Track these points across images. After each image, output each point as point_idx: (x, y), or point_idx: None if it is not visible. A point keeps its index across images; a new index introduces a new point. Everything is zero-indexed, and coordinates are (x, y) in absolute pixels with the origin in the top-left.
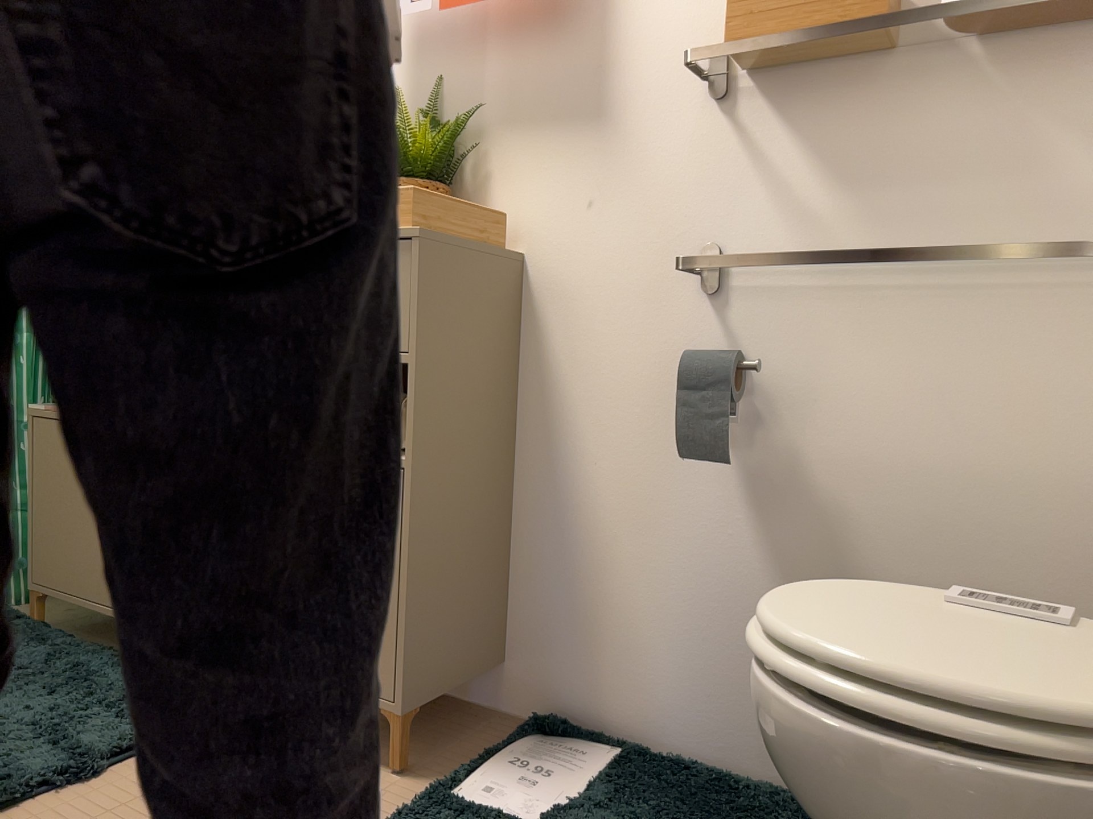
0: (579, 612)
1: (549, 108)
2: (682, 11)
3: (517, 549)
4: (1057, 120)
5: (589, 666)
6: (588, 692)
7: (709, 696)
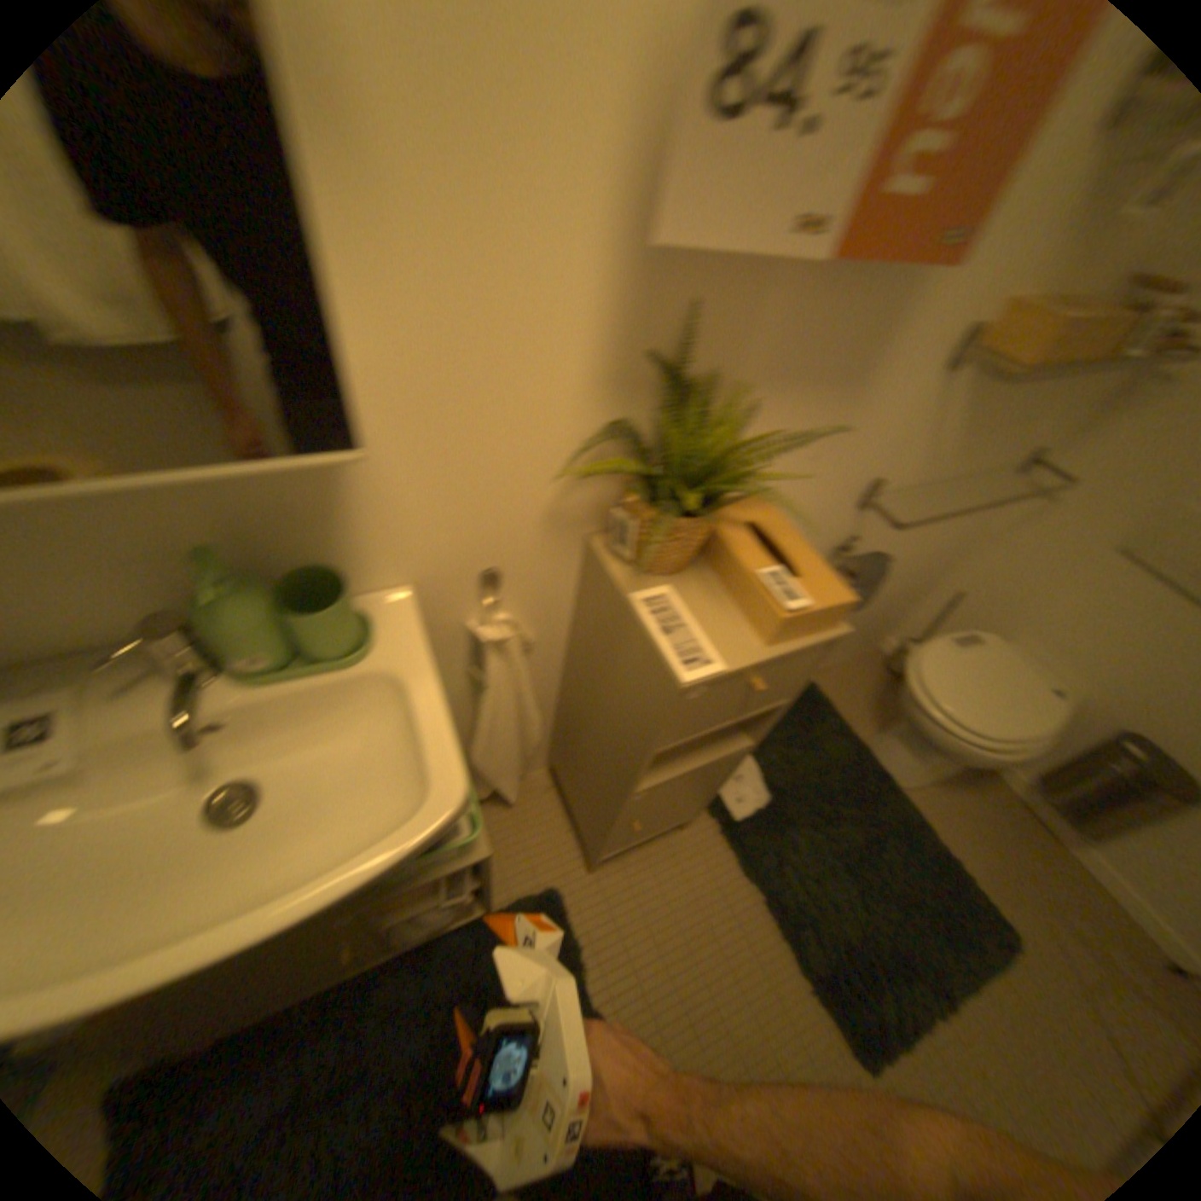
0: None
1: (820, 362)
2: (985, 268)
3: None
4: (1063, 394)
5: None
6: None
7: None
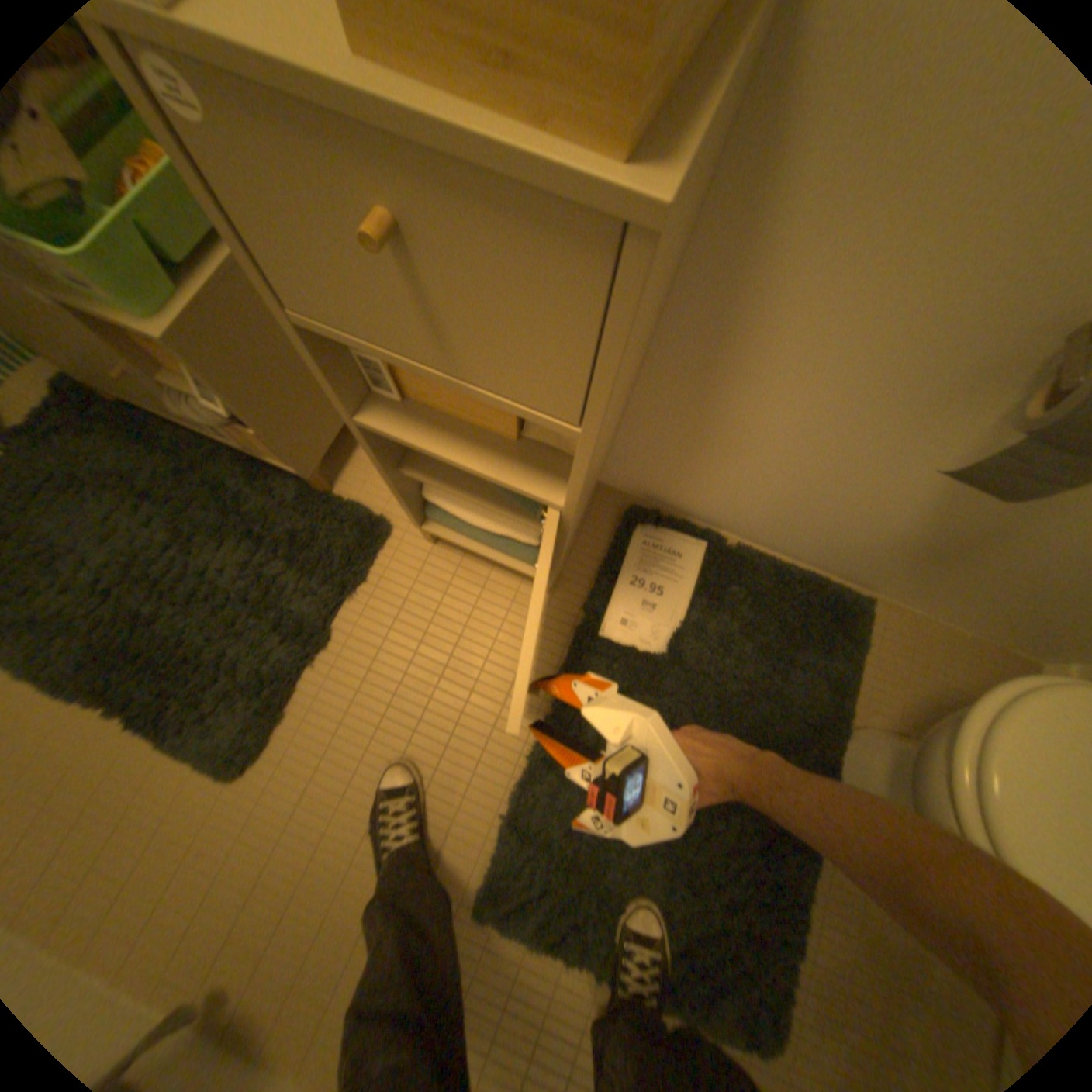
0: (696, 461)
1: None
2: None
3: (639, 406)
4: None
5: (691, 487)
6: (684, 496)
7: (797, 529)
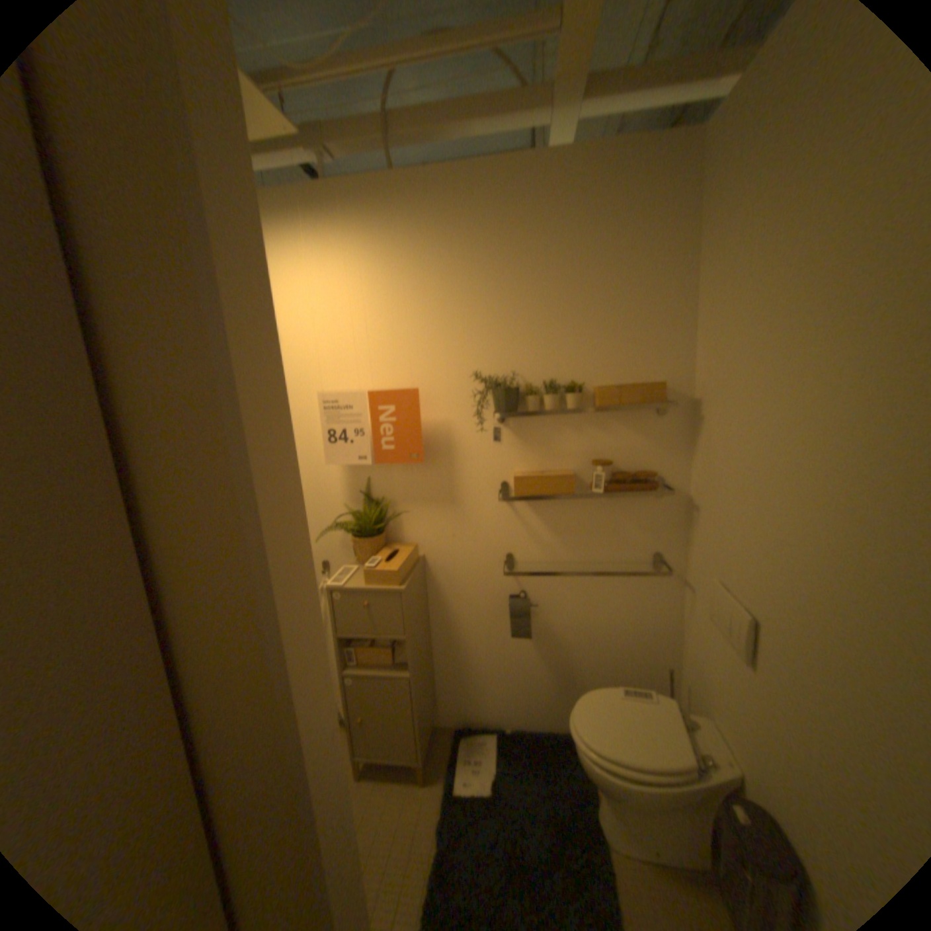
0: (468, 688)
1: (429, 498)
2: (486, 465)
3: (437, 669)
4: (626, 519)
5: (475, 706)
6: (475, 715)
7: (524, 709)
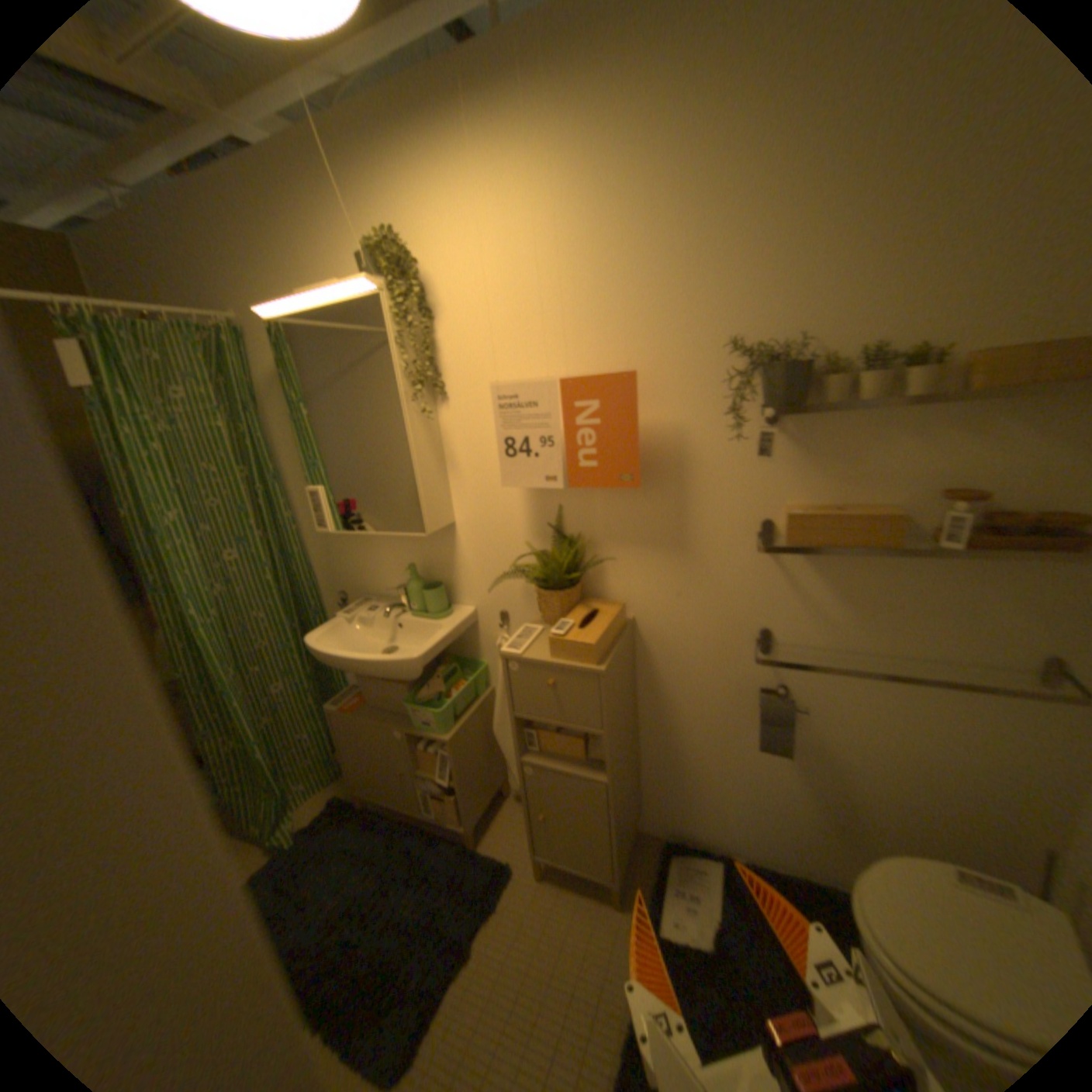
0: (687, 795)
1: (644, 536)
2: (739, 491)
3: (645, 763)
4: (998, 591)
5: (695, 819)
6: (695, 829)
7: (768, 837)
